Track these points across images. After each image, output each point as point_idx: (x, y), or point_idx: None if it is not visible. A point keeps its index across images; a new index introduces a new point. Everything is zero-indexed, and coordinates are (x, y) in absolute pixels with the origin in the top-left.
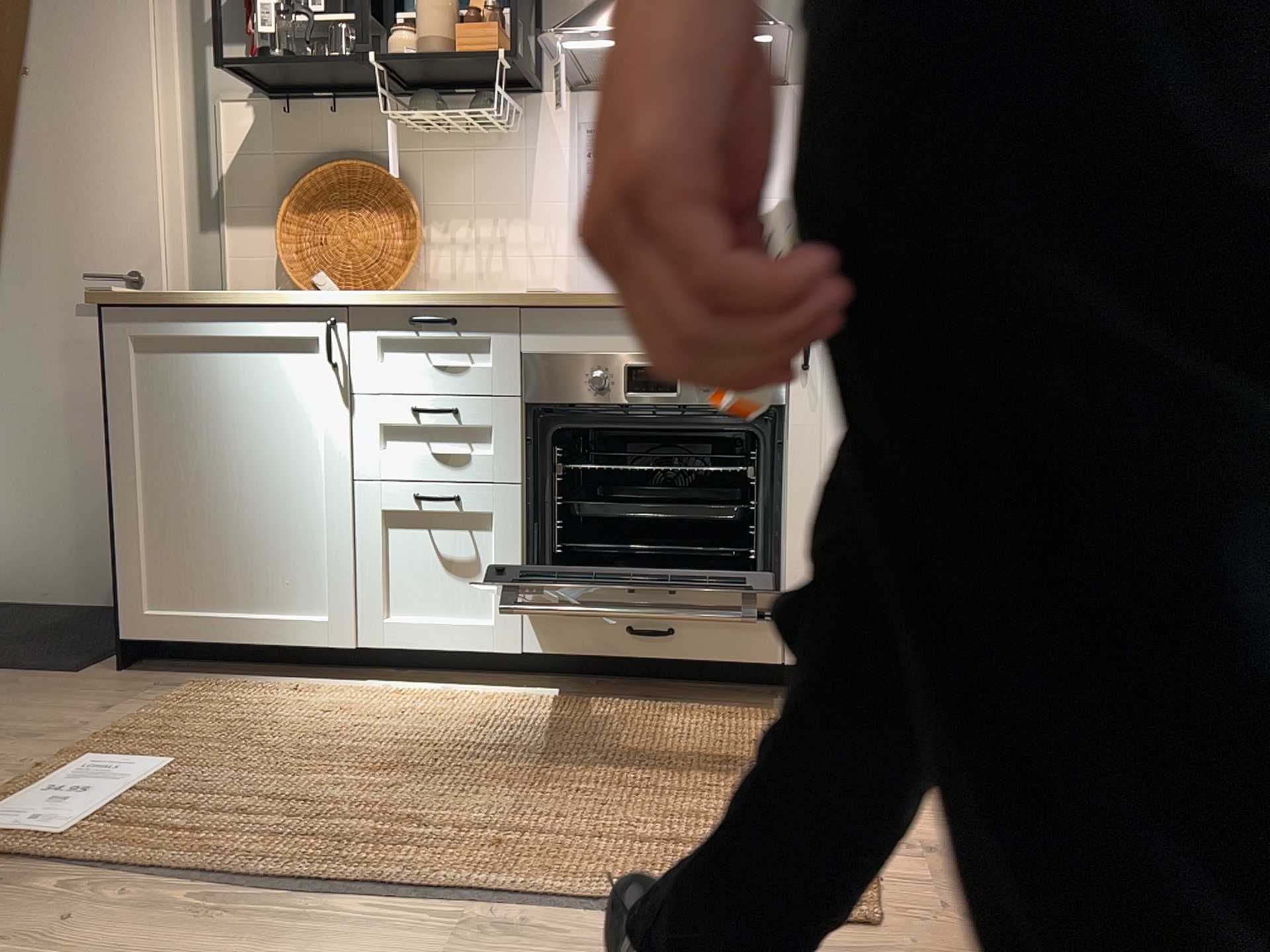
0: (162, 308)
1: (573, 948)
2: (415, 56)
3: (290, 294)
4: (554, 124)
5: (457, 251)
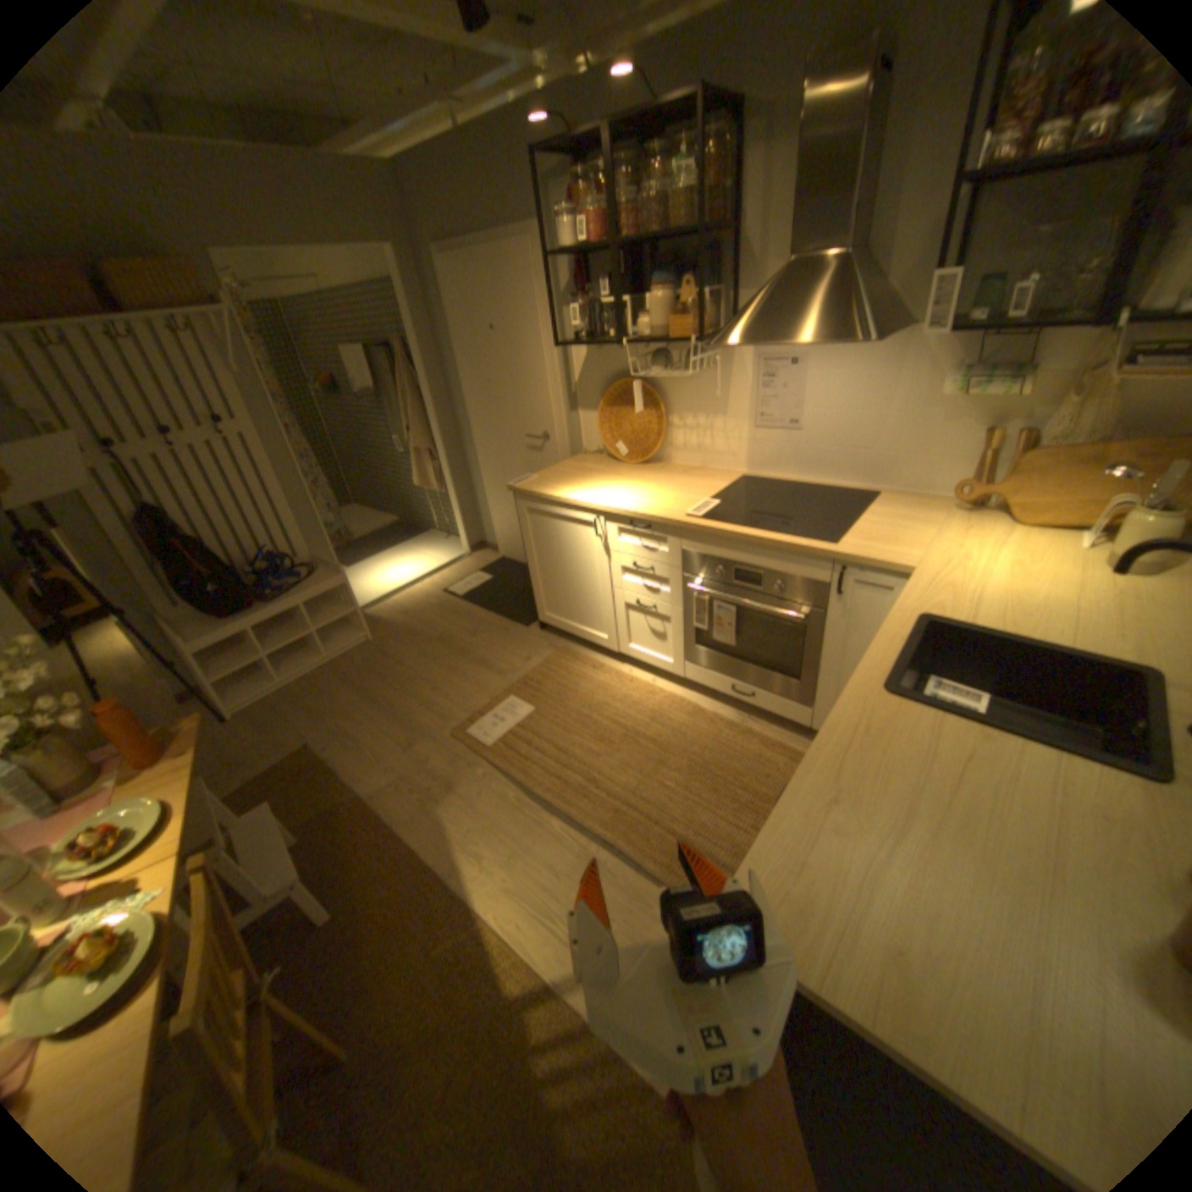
0: (533, 497)
1: (613, 879)
2: (649, 334)
3: (581, 496)
4: (742, 355)
5: (686, 432)
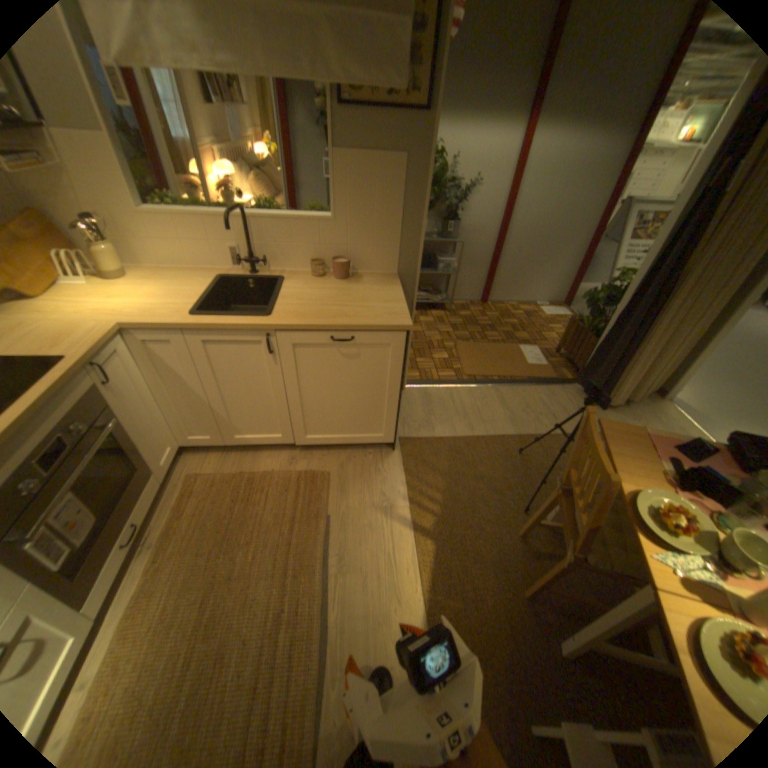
0: None
1: (341, 542)
2: None
3: None
4: None
5: None
